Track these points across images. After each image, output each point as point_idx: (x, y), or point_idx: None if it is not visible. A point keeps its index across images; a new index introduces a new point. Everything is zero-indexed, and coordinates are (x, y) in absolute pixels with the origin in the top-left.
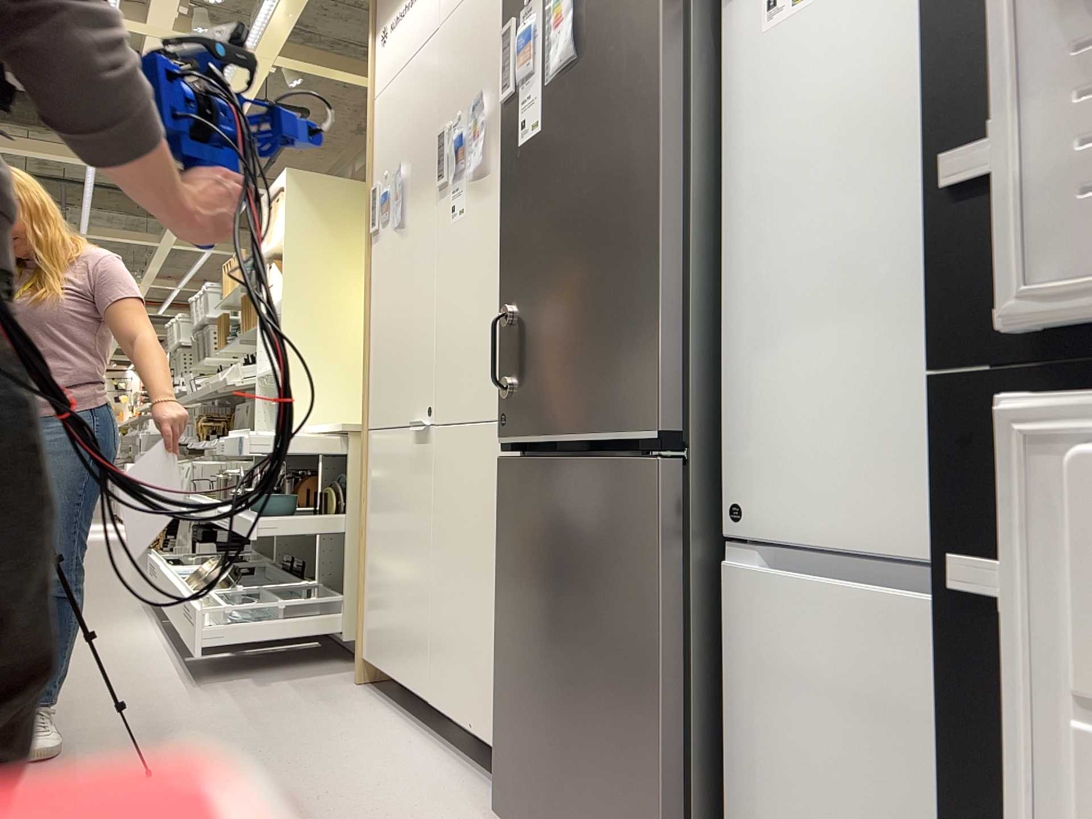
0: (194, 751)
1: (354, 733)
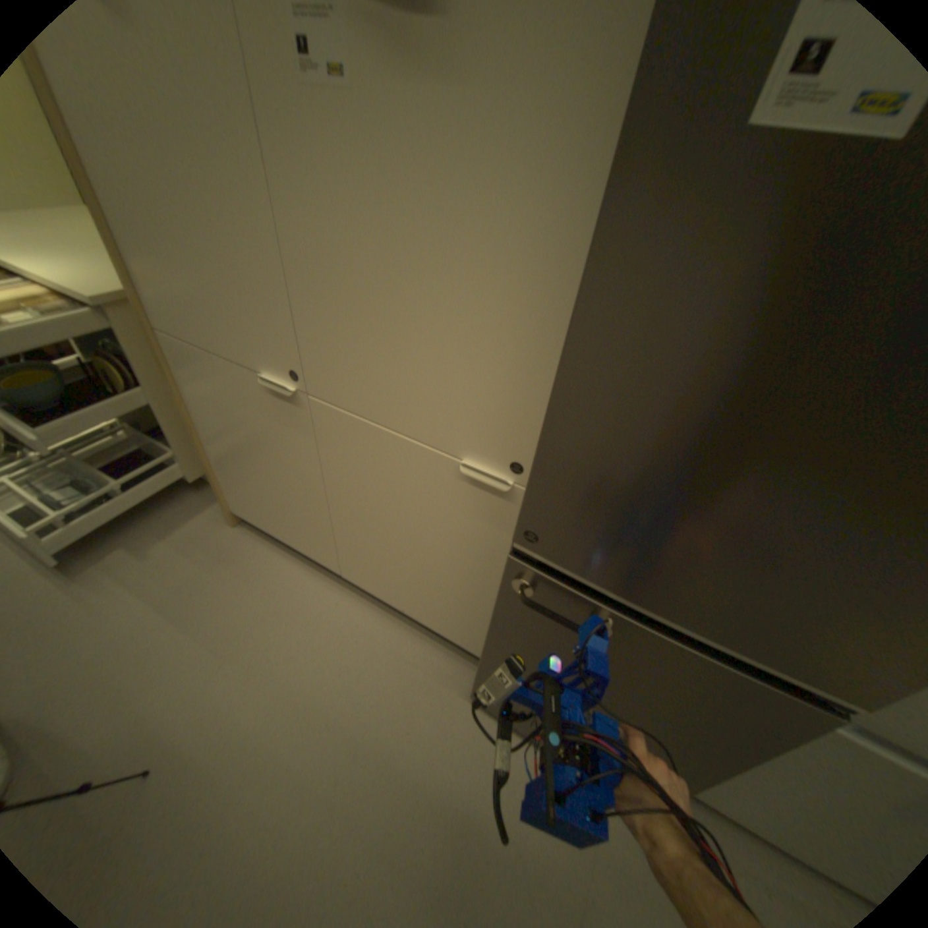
0: (155, 699)
1: (282, 605)
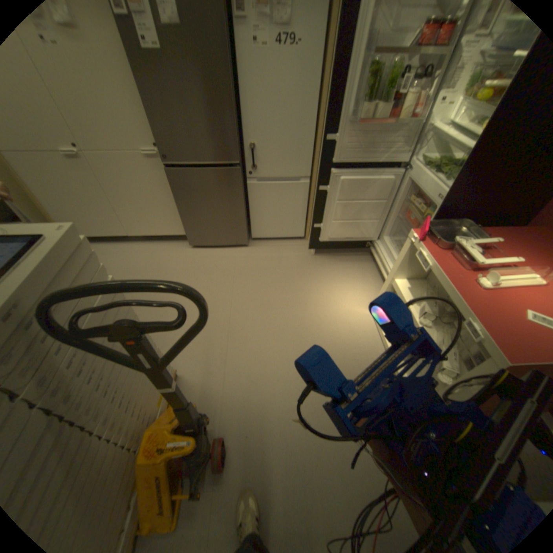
0: None
1: (110, 254)
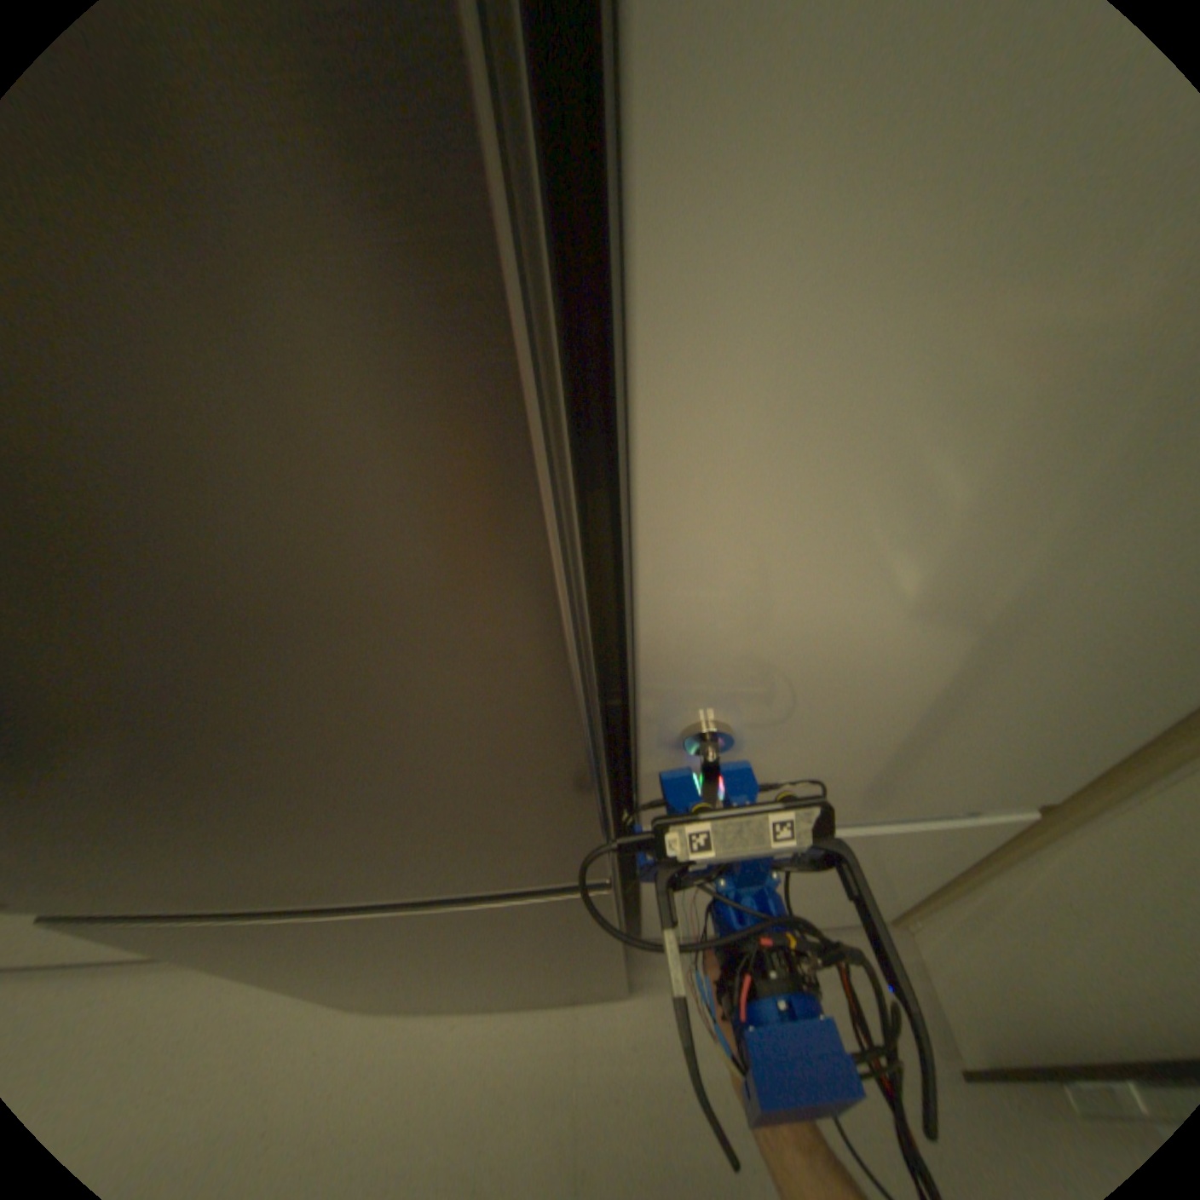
0: None
1: None
